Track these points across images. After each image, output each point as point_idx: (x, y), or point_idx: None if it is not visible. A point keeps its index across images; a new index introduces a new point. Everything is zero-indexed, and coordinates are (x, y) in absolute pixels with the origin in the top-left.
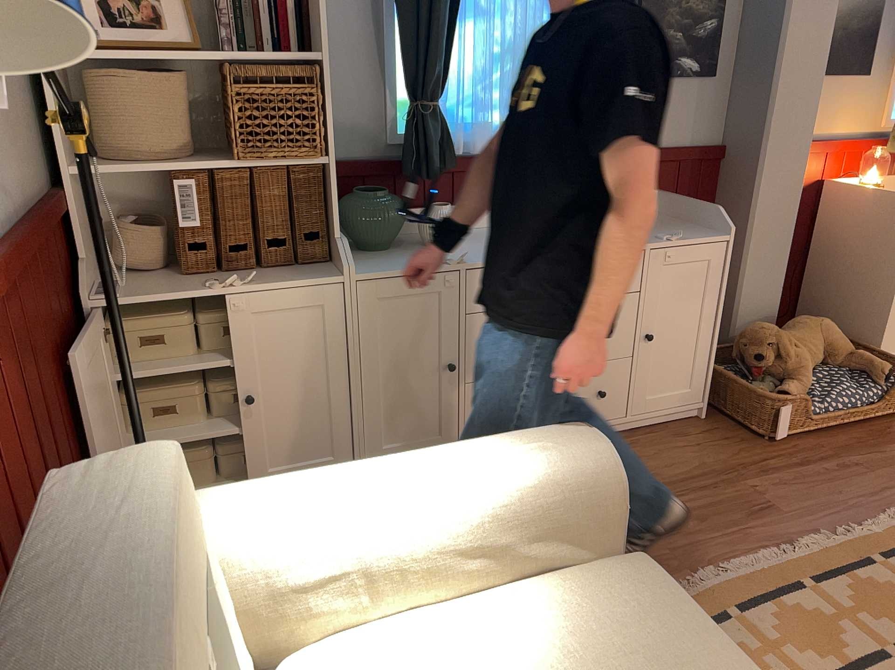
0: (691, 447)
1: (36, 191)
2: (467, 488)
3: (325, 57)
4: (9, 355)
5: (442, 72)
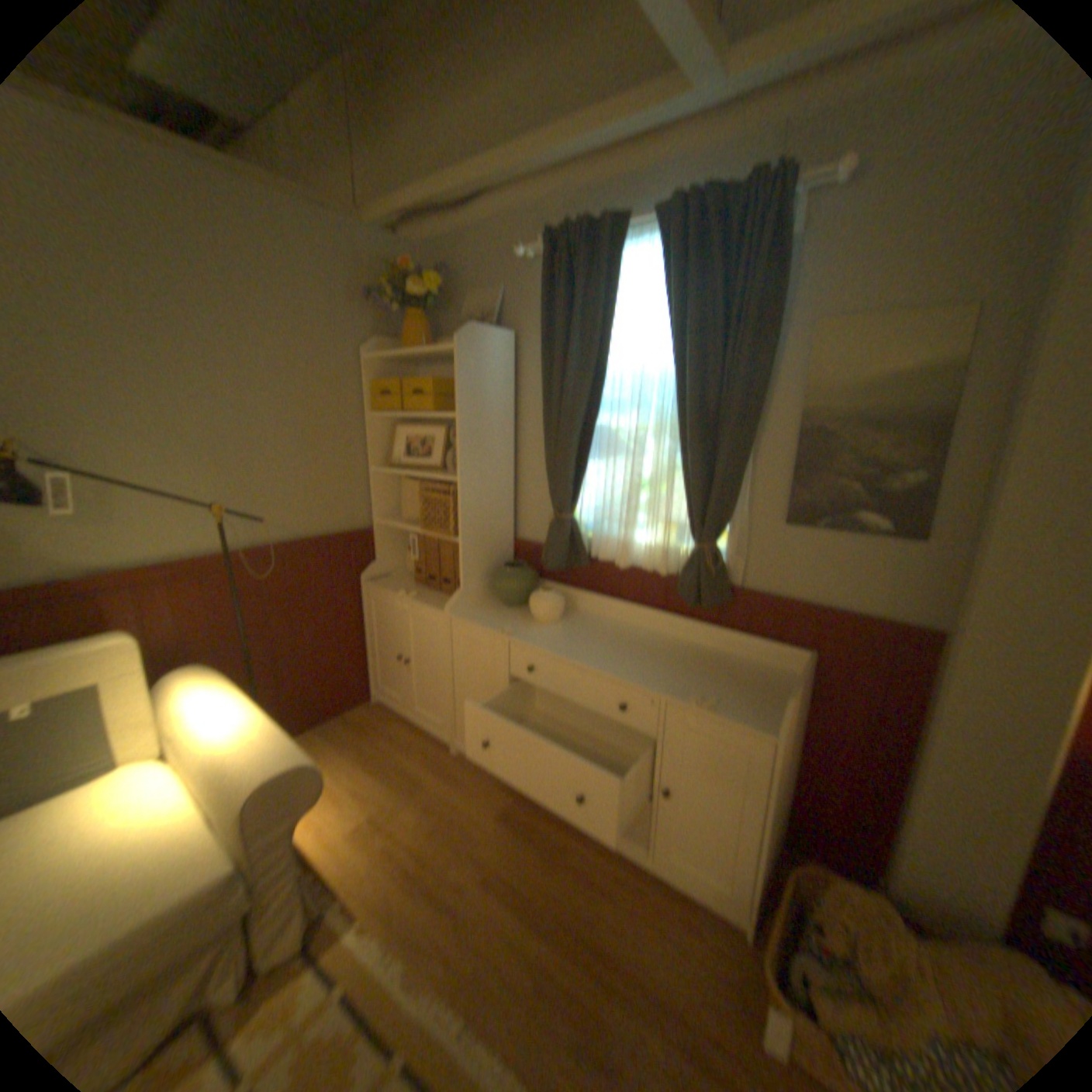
0: (671, 949)
1: (344, 529)
2: (211, 747)
3: (467, 481)
4: (231, 593)
5: (569, 496)
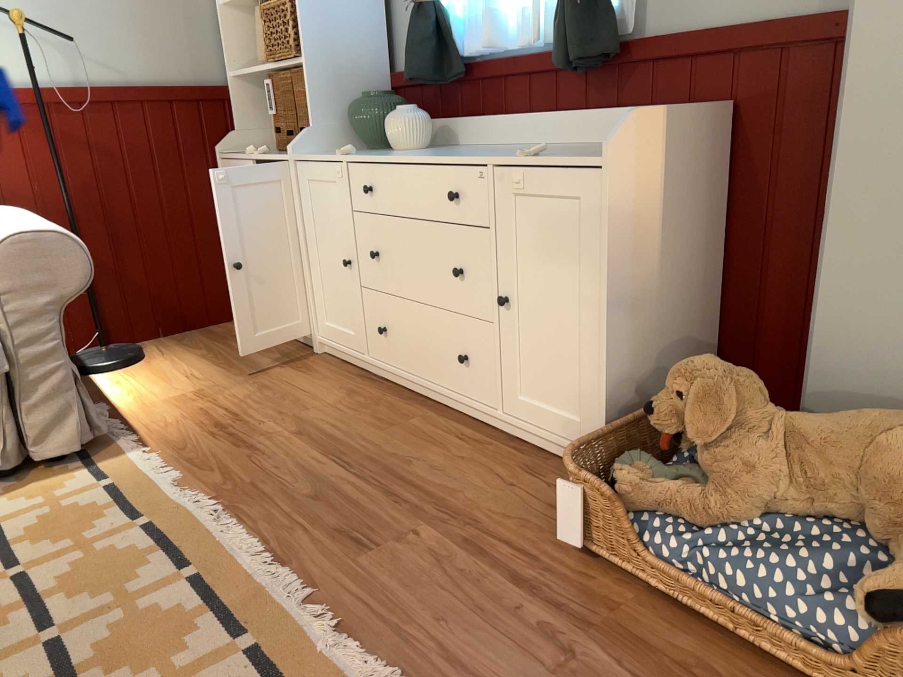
0: (496, 480)
1: (192, 83)
2: None
3: None
4: (57, 140)
5: None
